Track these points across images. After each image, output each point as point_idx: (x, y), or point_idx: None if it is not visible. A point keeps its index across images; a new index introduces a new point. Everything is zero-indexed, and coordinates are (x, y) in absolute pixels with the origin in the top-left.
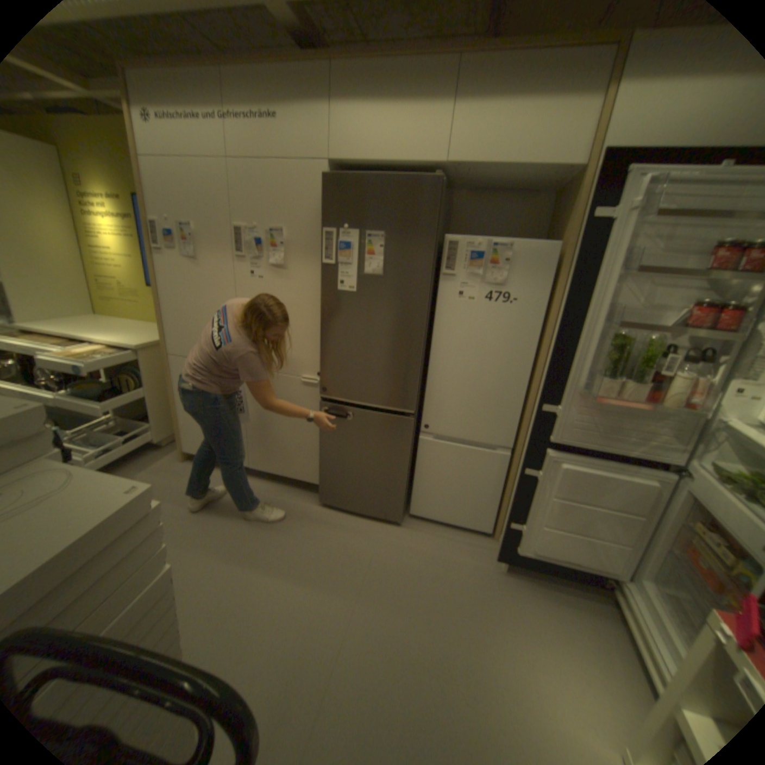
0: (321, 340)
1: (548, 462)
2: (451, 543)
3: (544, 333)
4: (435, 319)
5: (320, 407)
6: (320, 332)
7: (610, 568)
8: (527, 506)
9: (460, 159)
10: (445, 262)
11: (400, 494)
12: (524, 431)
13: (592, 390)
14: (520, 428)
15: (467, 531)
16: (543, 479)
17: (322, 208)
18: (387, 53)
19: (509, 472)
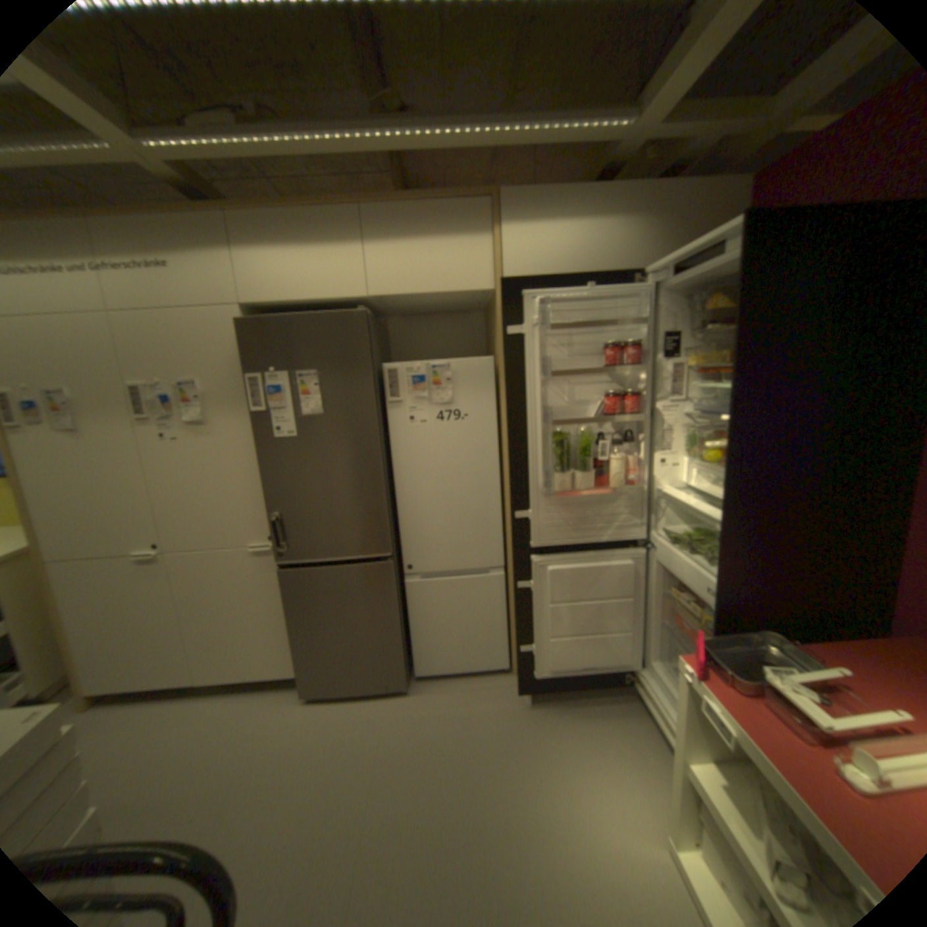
0: (267, 497)
1: (535, 569)
2: (468, 695)
3: (502, 443)
4: (393, 449)
5: (281, 578)
6: (264, 488)
7: (620, 661)
8: (530, 622)
9: (381, 293)
10: (390, 390)
11: (398, 655)
12: (510, 545)
13: (551, 487)
14: (506, 542)
15: (483, 674)
16: (535, 588)
17: (242, 354)
18: (286, 204)
19: (508, 593)
